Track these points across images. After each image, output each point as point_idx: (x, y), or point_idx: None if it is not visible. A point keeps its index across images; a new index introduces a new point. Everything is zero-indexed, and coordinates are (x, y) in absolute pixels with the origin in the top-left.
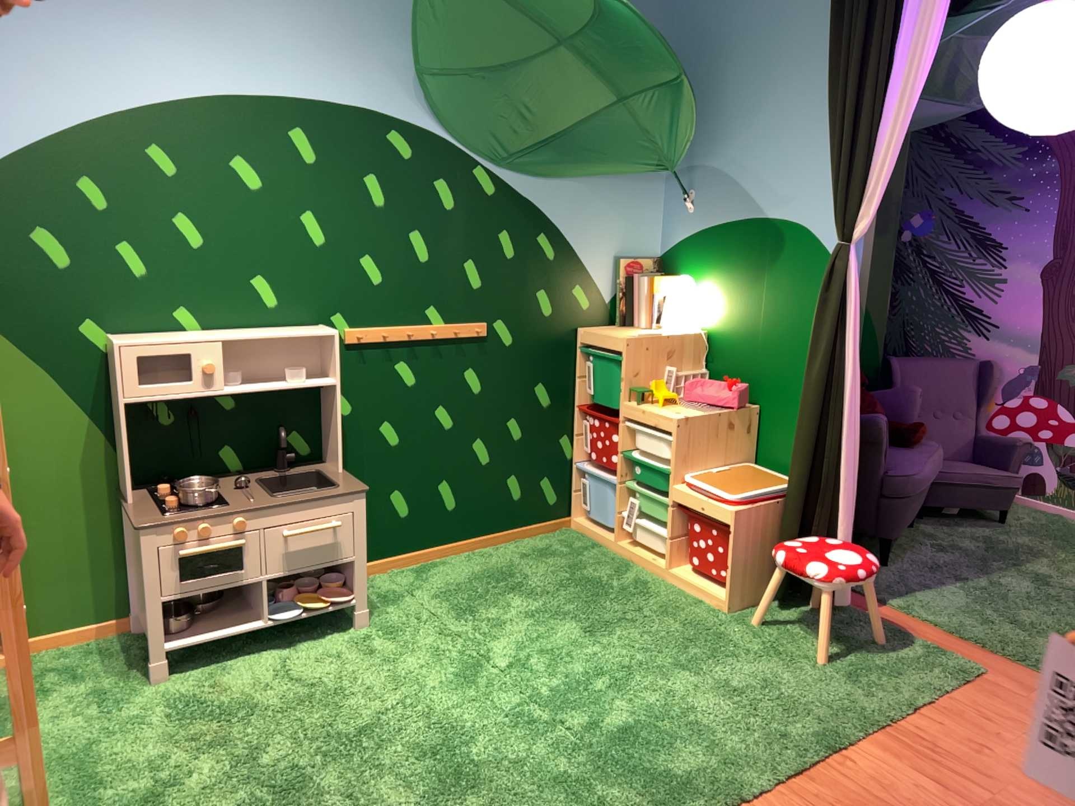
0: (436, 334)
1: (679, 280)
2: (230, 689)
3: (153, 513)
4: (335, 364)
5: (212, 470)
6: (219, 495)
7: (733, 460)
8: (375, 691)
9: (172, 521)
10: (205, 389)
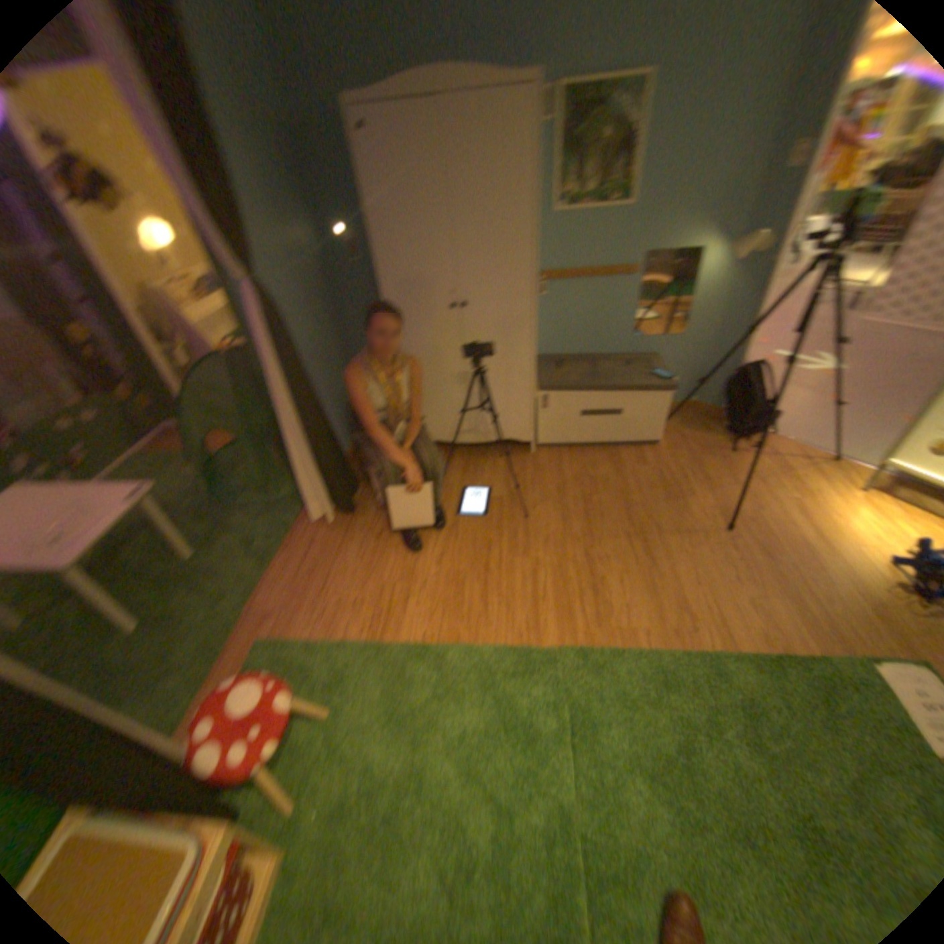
0: None
1: None
2: None
3: None
4: None
5: None
6: None
7: None
8: None
9: None
10: None
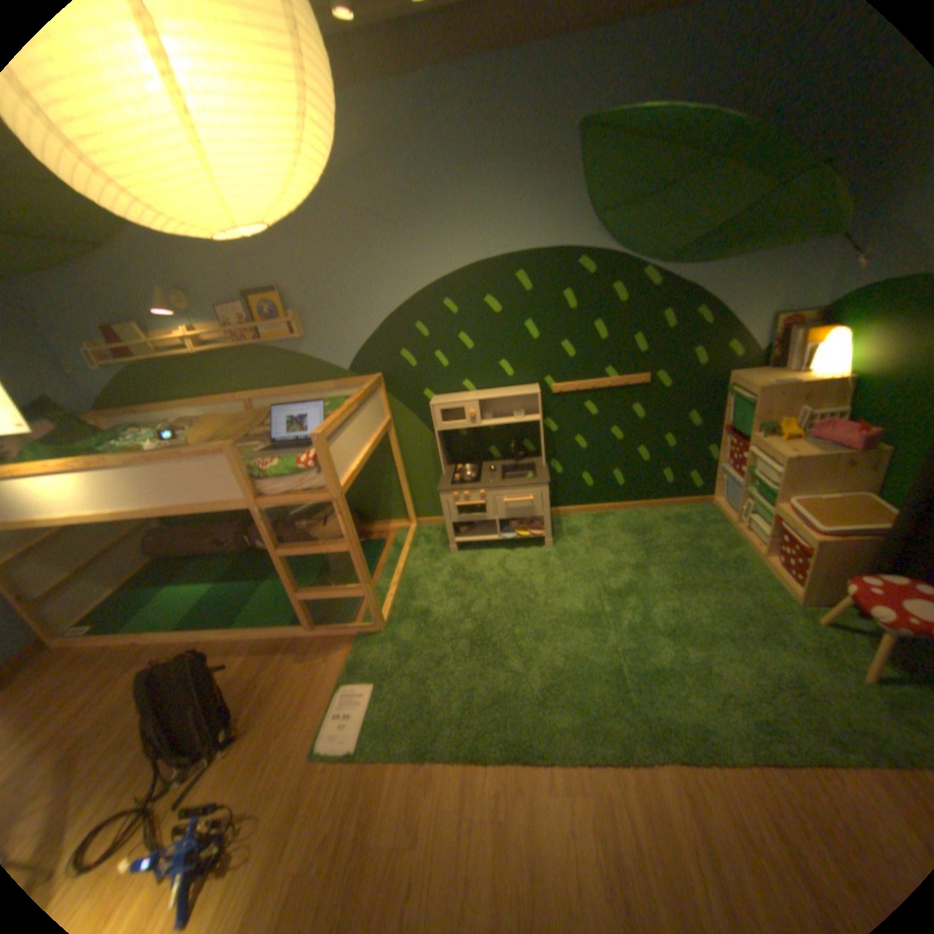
0: (611, 385)
1: (832, 333)
2: (477, 567)
3: (447, 483)
4: (538, 410)
5: (485, 458)
6: (477, 477)
7: (849, 490)
8: (536, 590)
9: (451, 490)
10: (471, 425)
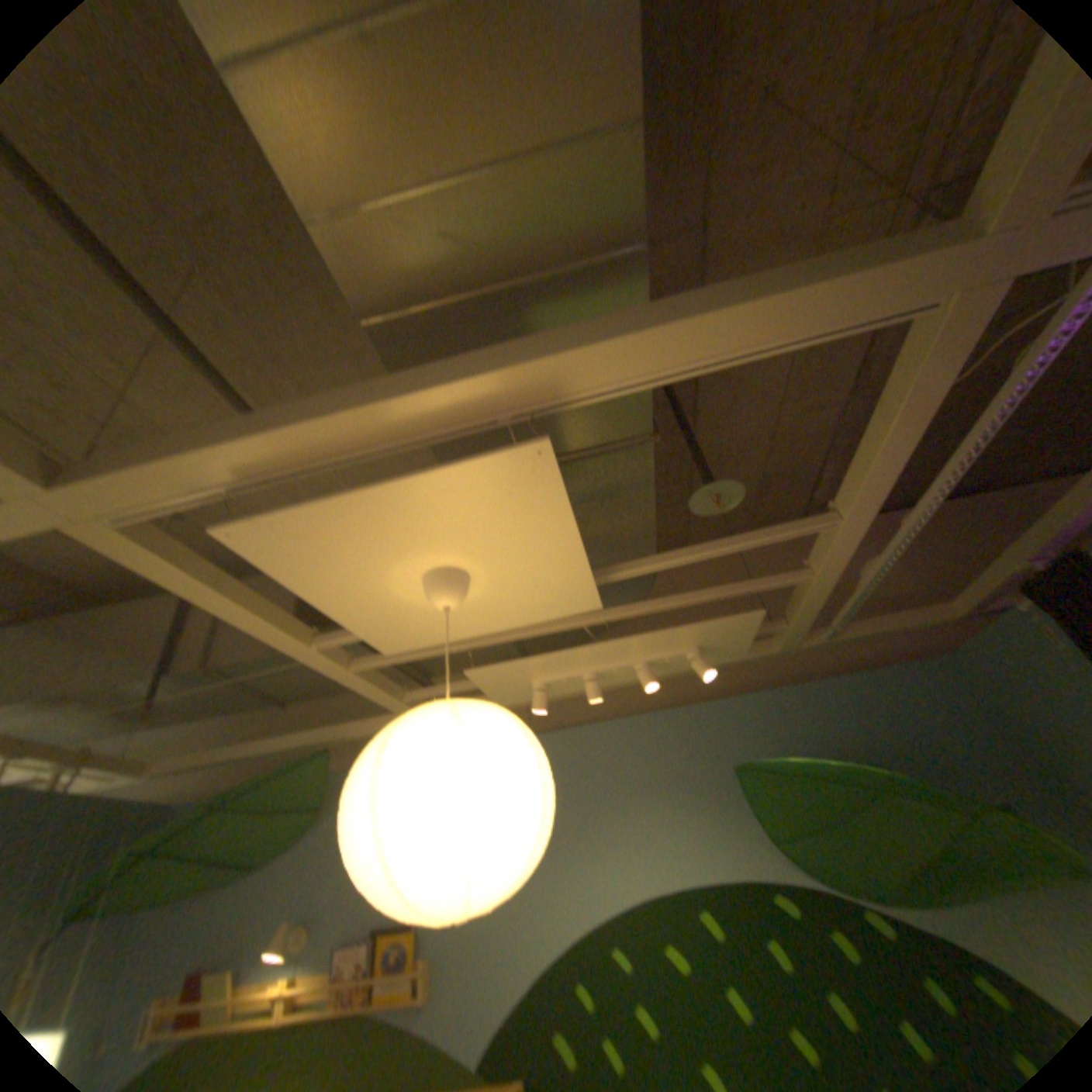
0: None
1: None
2: None
3: None
4: None
5: None
6: None
7: None
8: None
9: None
10: None
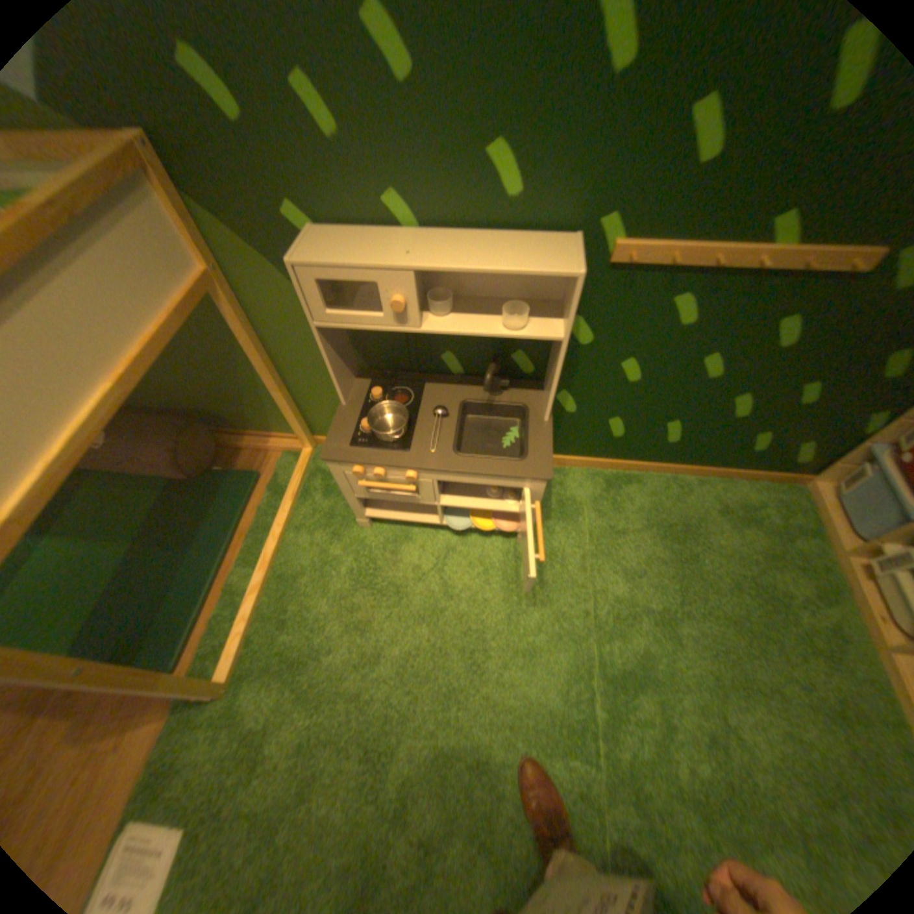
0: (772, 265)
1: None
2: (400, 564)
3: (347, 436)
4: (571, 317)
5: (434, 370)
6: (409, 432)
7: None
8: (489, 641)
9: (350, 461)
10: (398, 326)
